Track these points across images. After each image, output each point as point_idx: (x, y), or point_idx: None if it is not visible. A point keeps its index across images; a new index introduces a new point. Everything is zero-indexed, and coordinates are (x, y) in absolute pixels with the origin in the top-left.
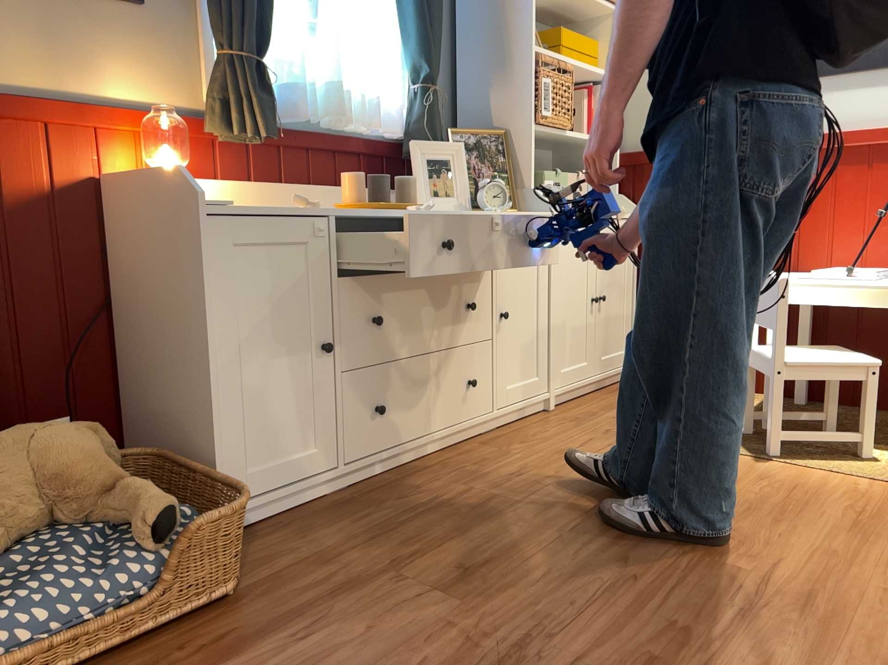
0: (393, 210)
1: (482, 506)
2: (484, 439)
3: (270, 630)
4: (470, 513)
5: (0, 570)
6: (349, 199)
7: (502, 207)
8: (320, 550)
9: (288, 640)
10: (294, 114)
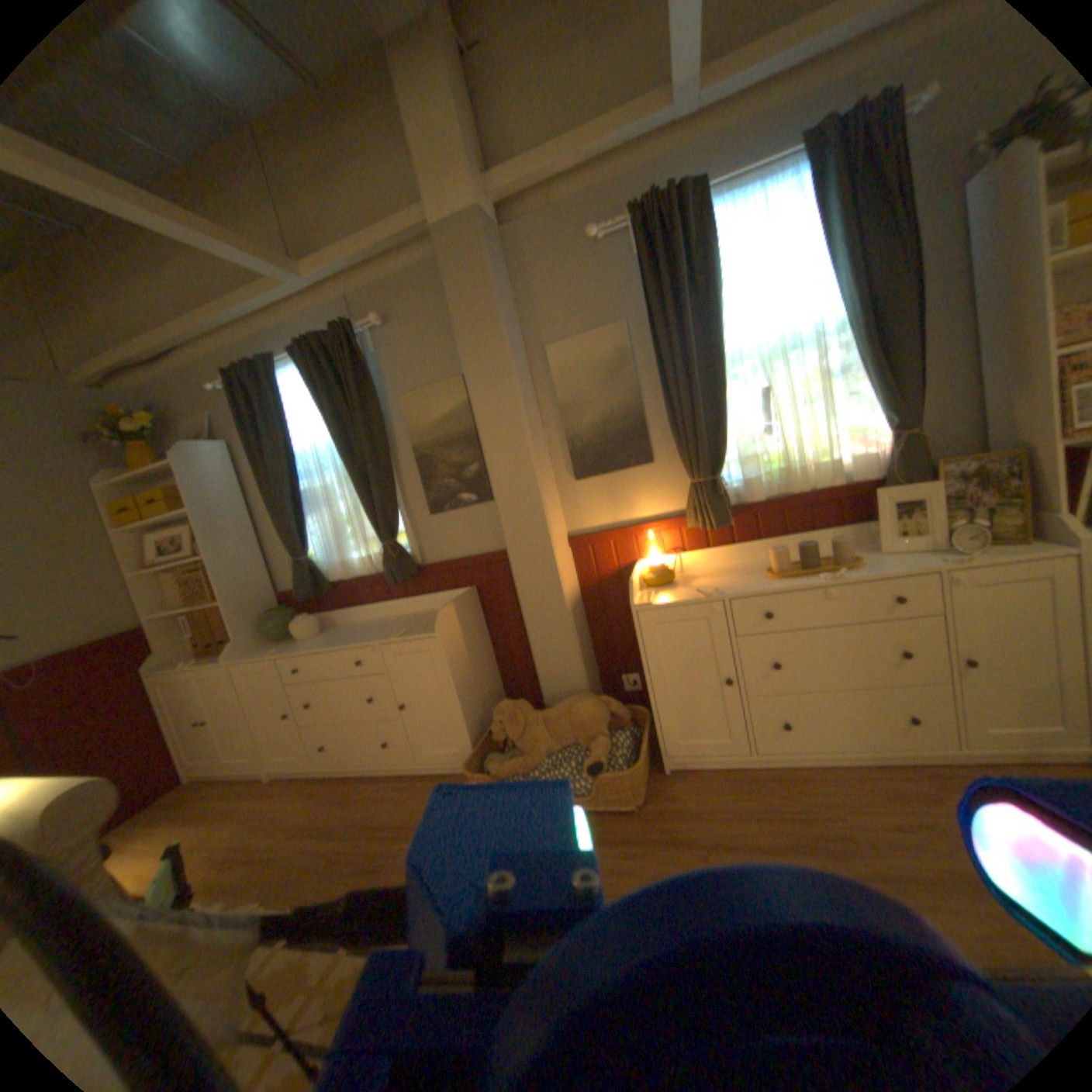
0: (807, 577)
1: (827, 840)
2: (941, 772)
3: (626, 842)
4: (810, 840)
5: (554, 758)
6: (774, 566)
7: (980, 549)
8: (696, 809)
9: (625, 853)
10: (751, 498)
